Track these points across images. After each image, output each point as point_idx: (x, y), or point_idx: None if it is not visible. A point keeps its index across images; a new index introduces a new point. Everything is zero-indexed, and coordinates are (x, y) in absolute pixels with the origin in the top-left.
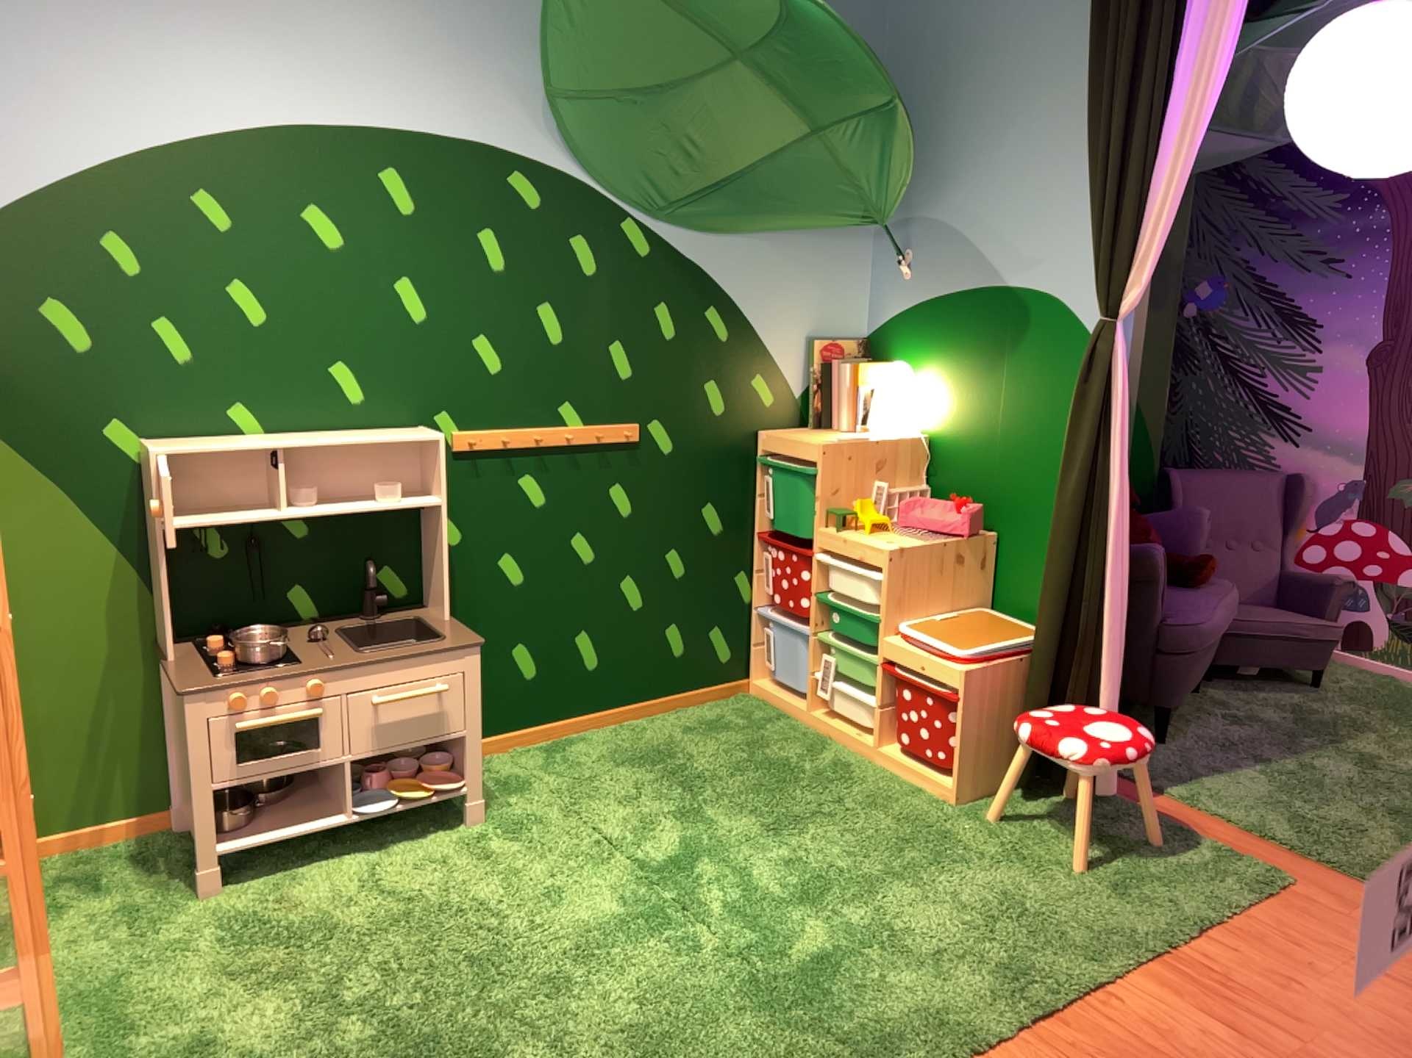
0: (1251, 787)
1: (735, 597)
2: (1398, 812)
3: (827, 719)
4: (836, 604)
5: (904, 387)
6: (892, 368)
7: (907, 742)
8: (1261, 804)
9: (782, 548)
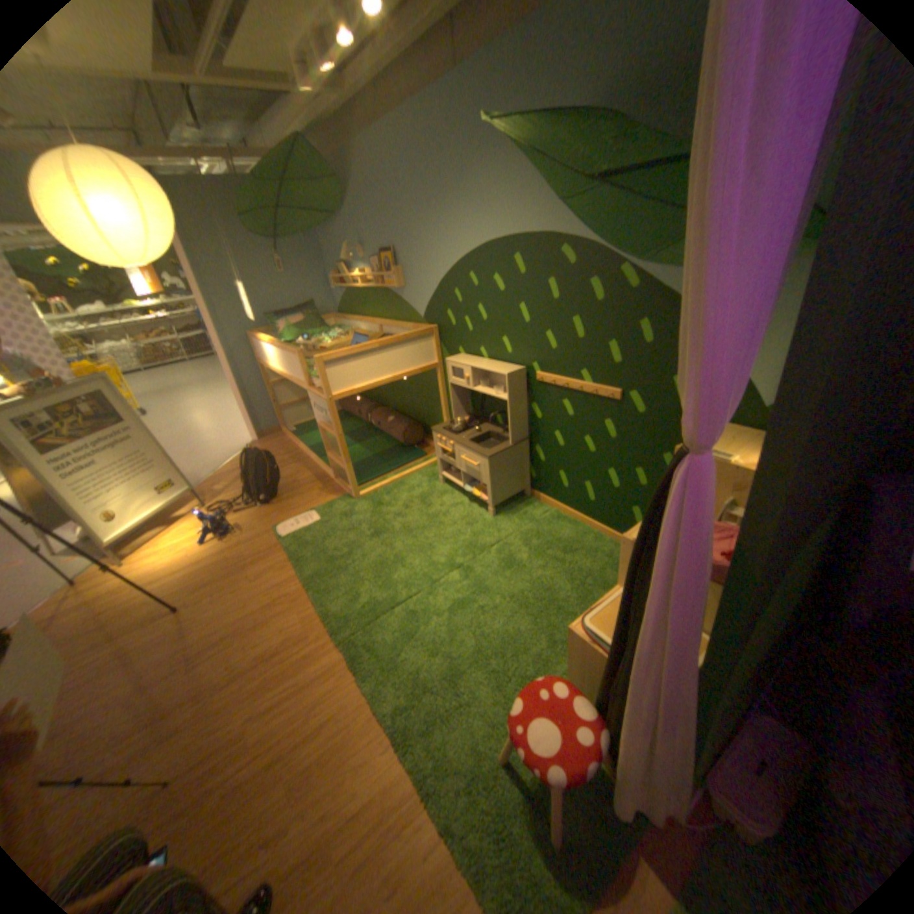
0: None
1: None
2: None
3: None
4: None
5: None
6: None
7: None
8: None
9: None
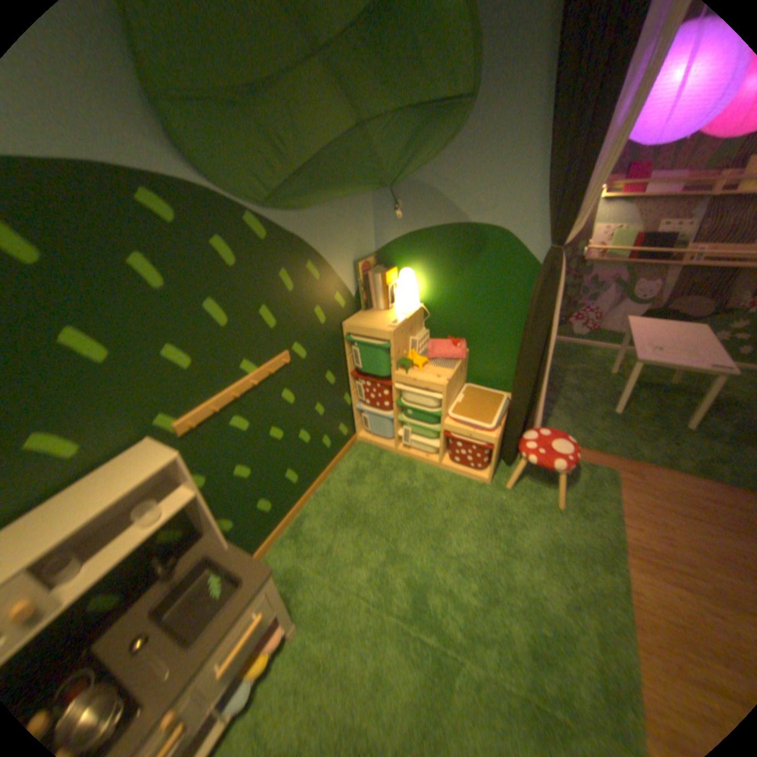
0: (563, 420)
1: (345, 405)
2: (609, 415)
3: (405, 449)
4: (406, 404)
5: (411, 283)
6: (402, 273)
7: (458, 461)
8: (574, 429)
9: (369, 382)
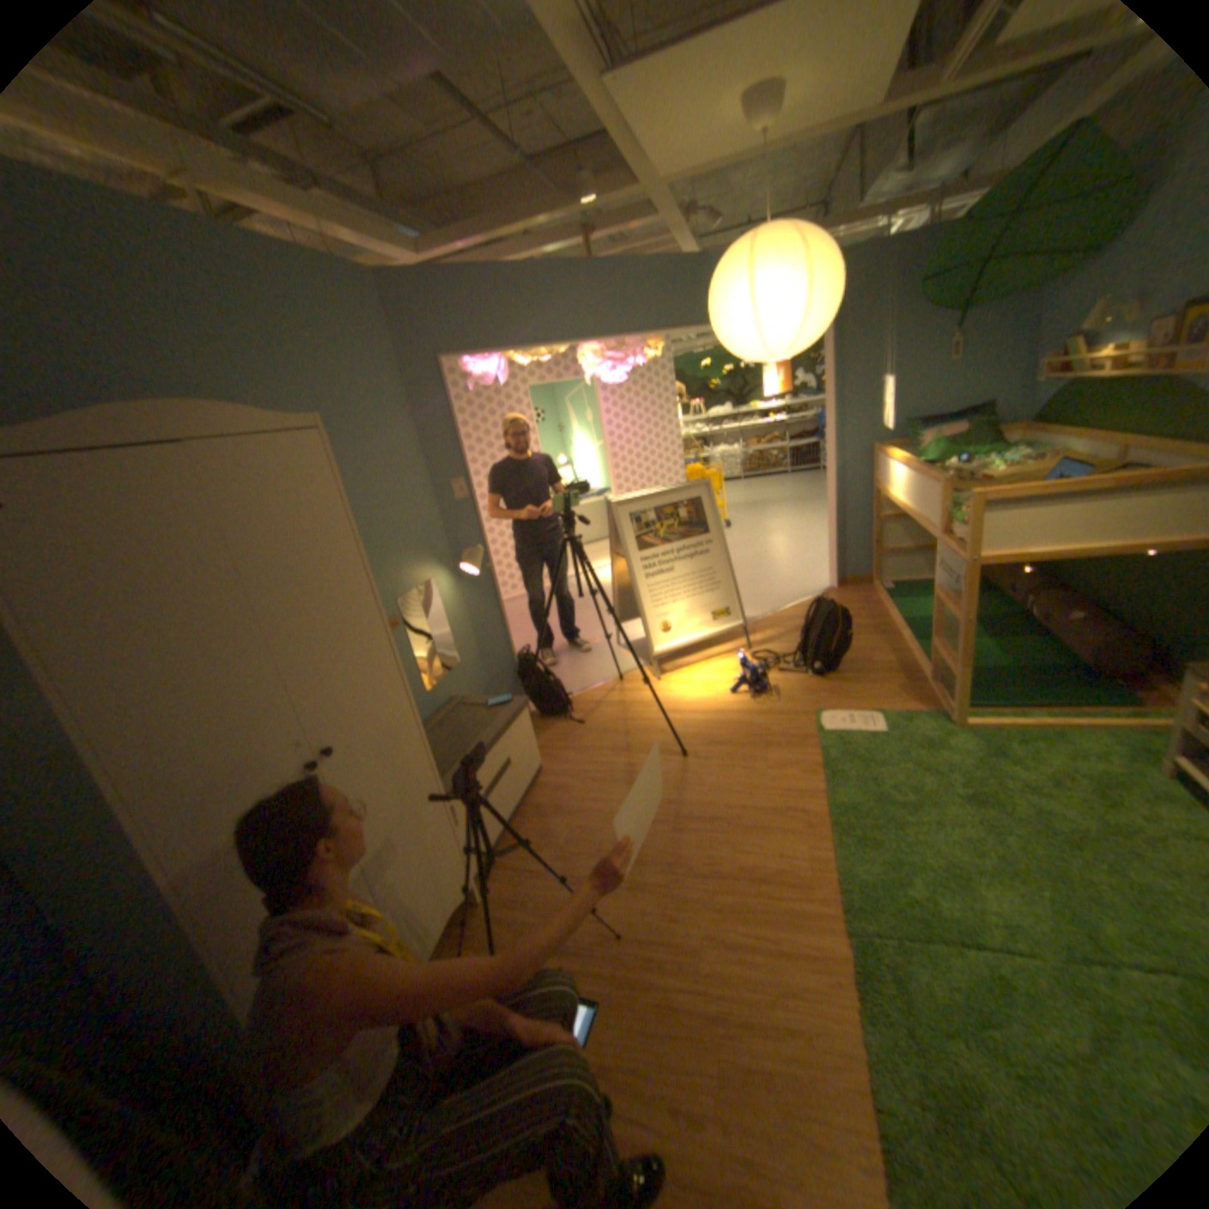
0: None
1: None
2: None
3: None
4: None
5: None
6: None
7: None
8: None
9: None
